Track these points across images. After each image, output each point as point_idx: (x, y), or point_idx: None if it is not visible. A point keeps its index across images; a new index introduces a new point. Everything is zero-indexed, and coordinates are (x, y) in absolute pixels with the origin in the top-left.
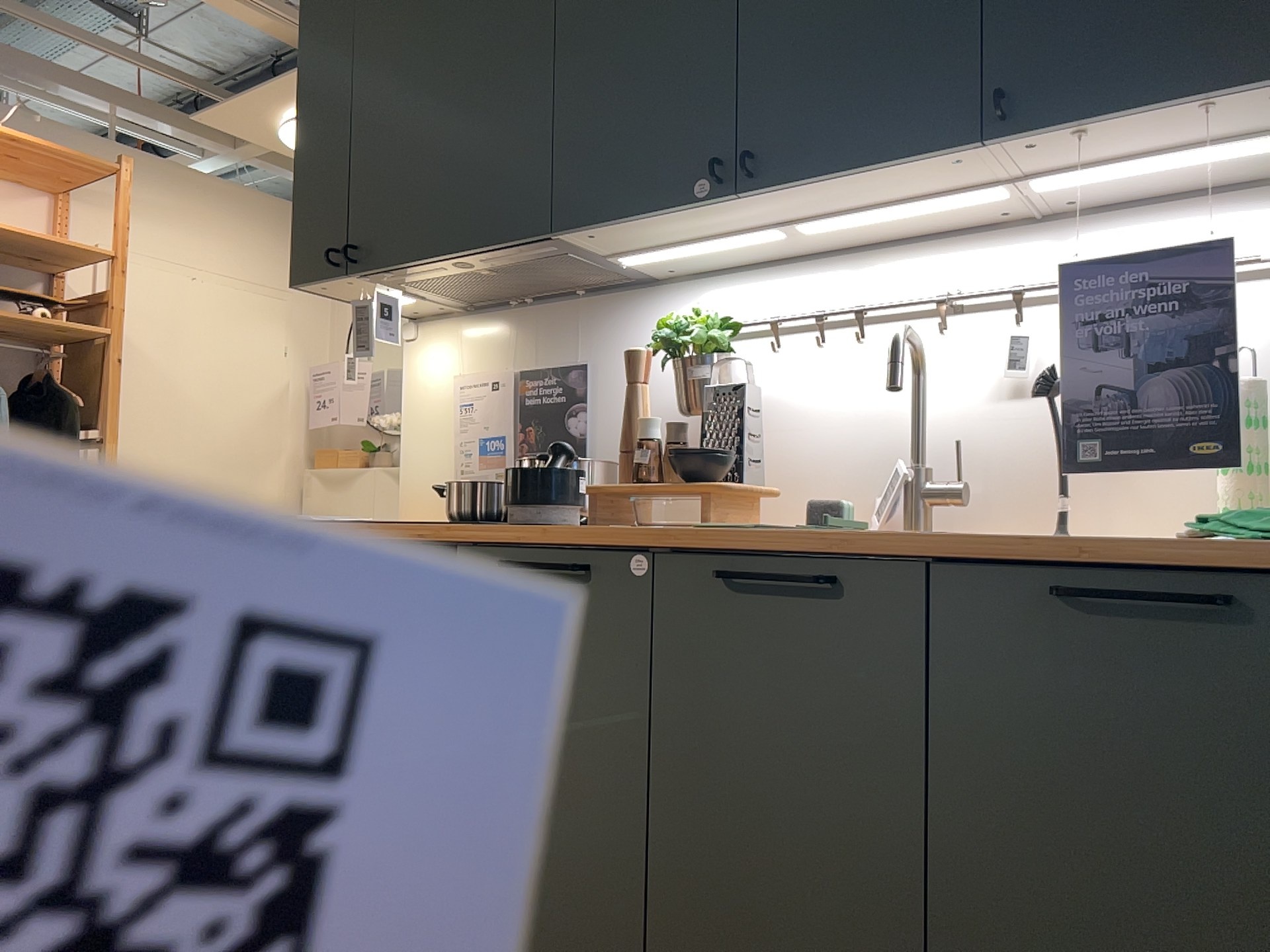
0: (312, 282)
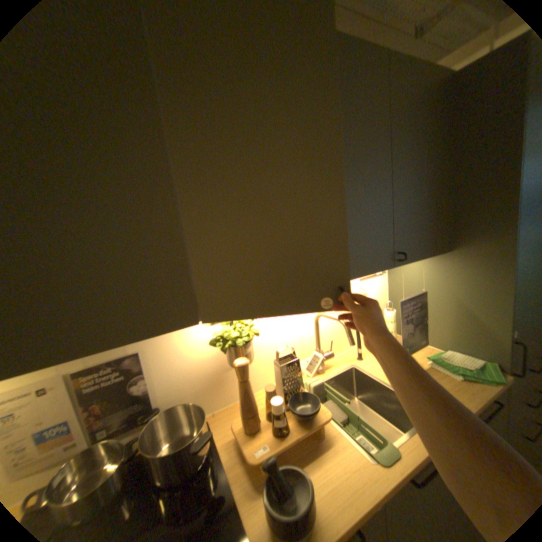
0: None
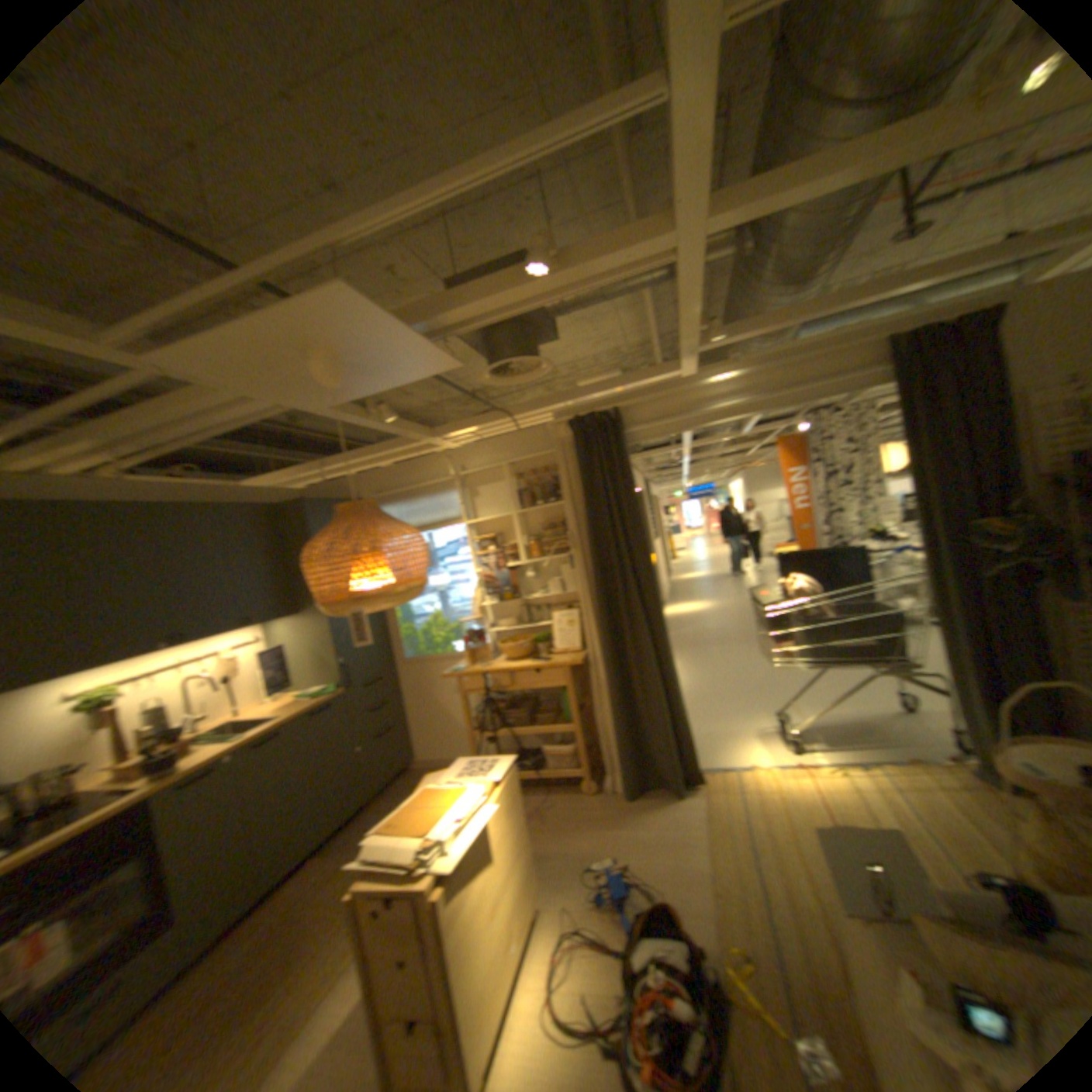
0: None
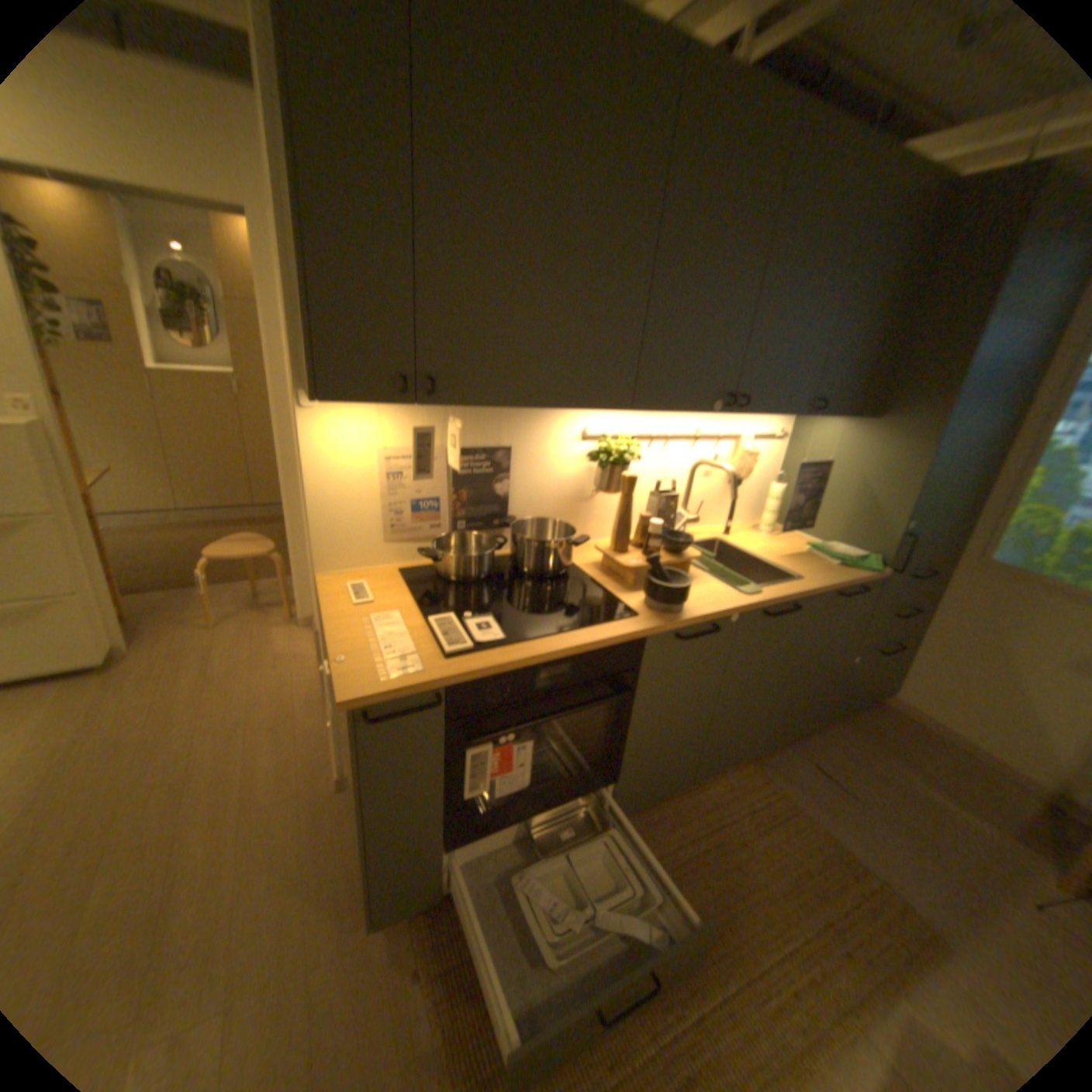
0: (346, 398)
